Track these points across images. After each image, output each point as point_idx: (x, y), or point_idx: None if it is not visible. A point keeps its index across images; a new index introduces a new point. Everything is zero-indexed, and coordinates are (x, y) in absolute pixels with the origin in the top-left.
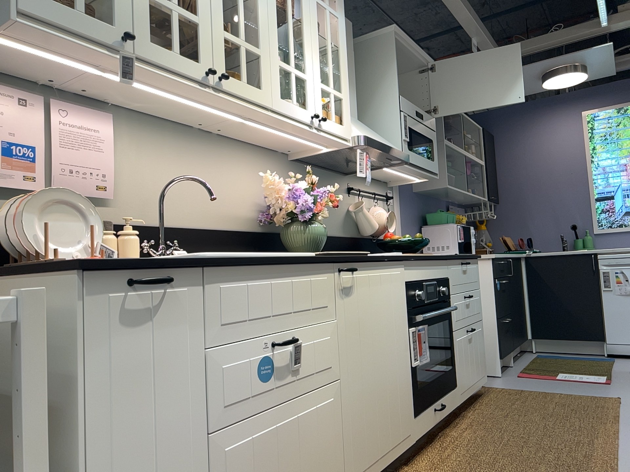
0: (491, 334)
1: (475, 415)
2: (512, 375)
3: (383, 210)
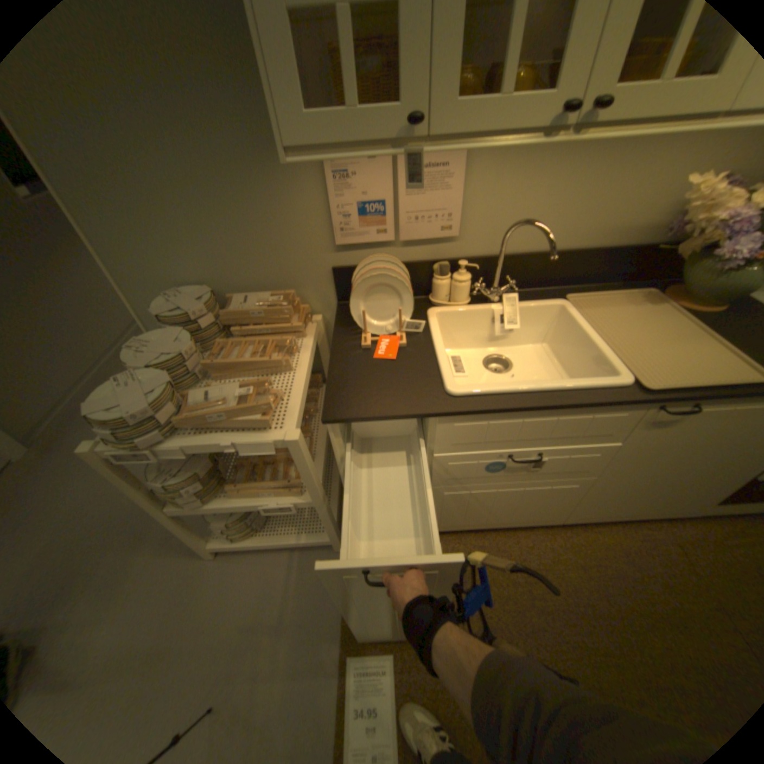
0: None
1: None
2: None
3: None
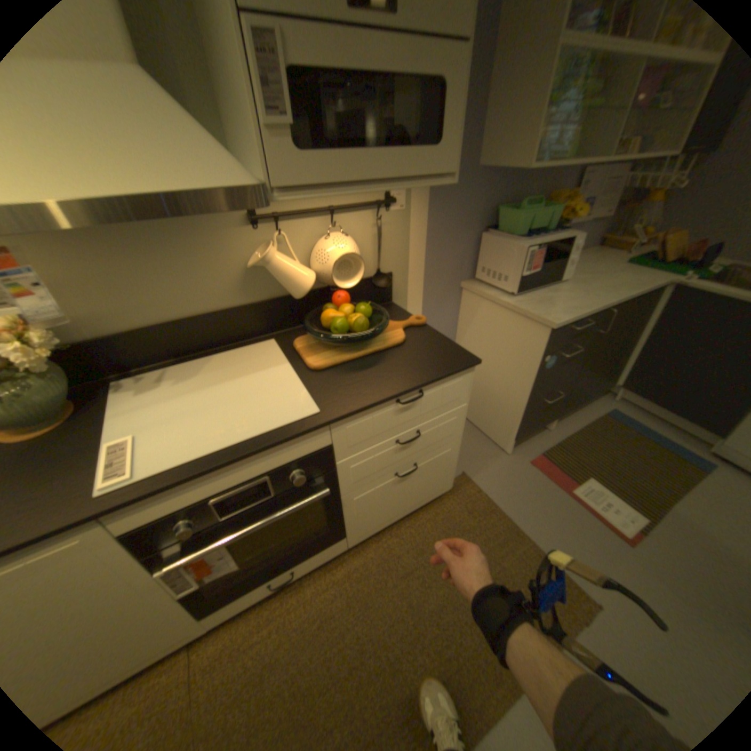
0: (514, 413)
1: (374, 554)
2: (527, 455)
3: (334, 249)
